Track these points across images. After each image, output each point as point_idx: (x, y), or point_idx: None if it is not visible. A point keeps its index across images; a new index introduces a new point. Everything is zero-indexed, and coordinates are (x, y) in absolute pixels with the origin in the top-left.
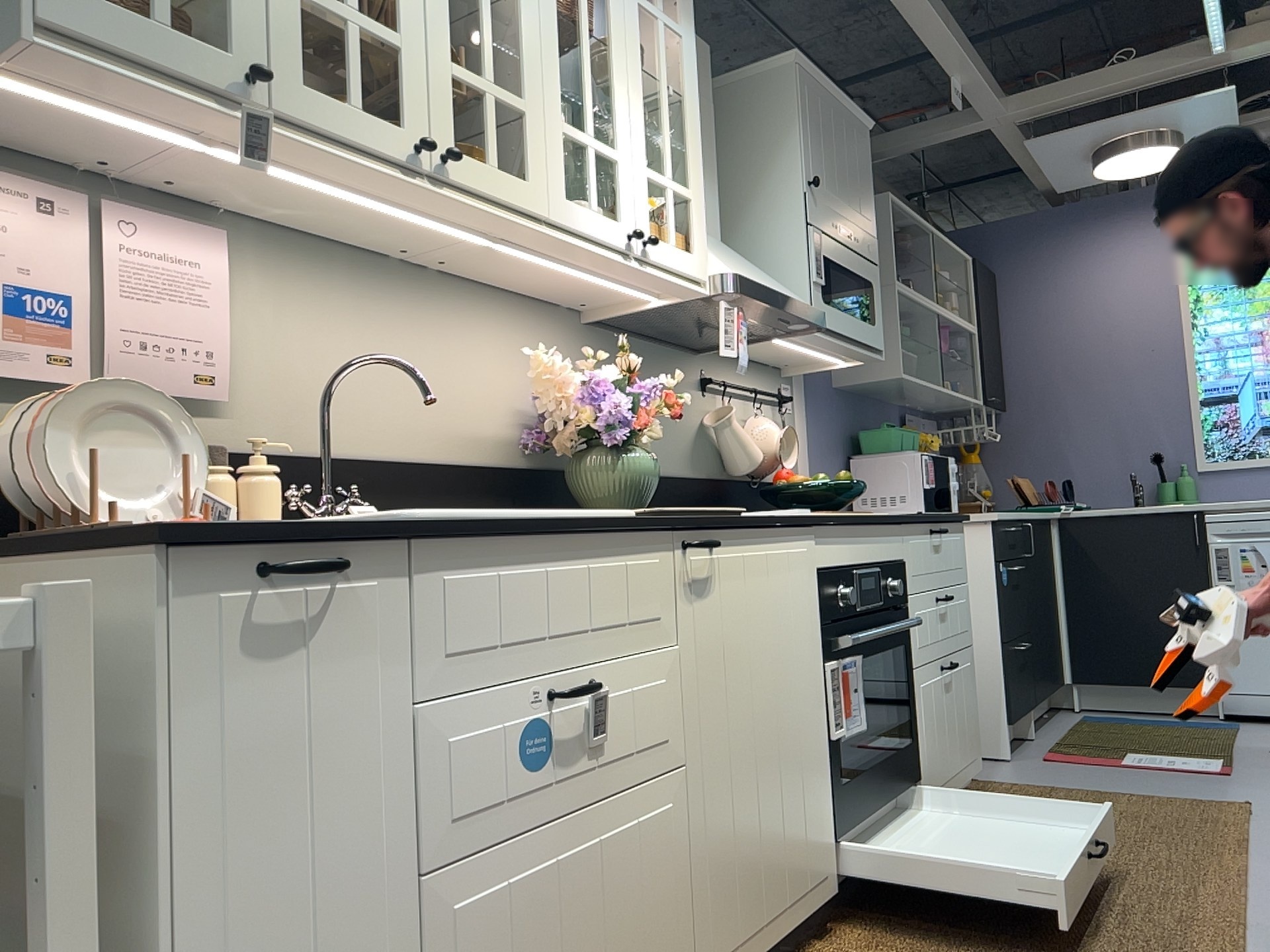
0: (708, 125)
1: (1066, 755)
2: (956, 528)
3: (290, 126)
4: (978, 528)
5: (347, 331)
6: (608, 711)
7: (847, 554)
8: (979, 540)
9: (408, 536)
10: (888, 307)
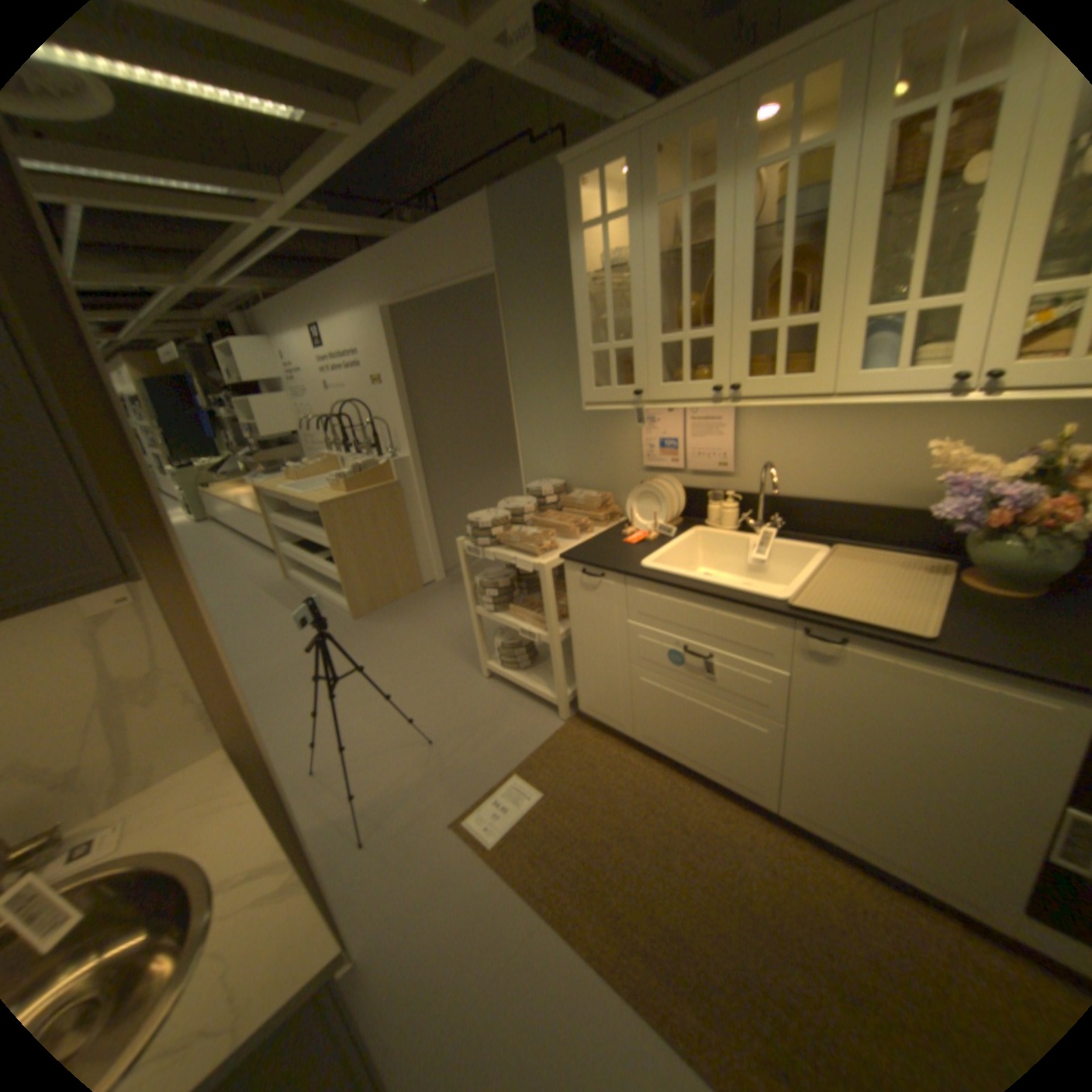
0: None
1: None
2: None
3: (661, 401)
4: None
5: (809, 432)
6: (721, 671)
7: None
8: None
9: (621, 575)
10: None
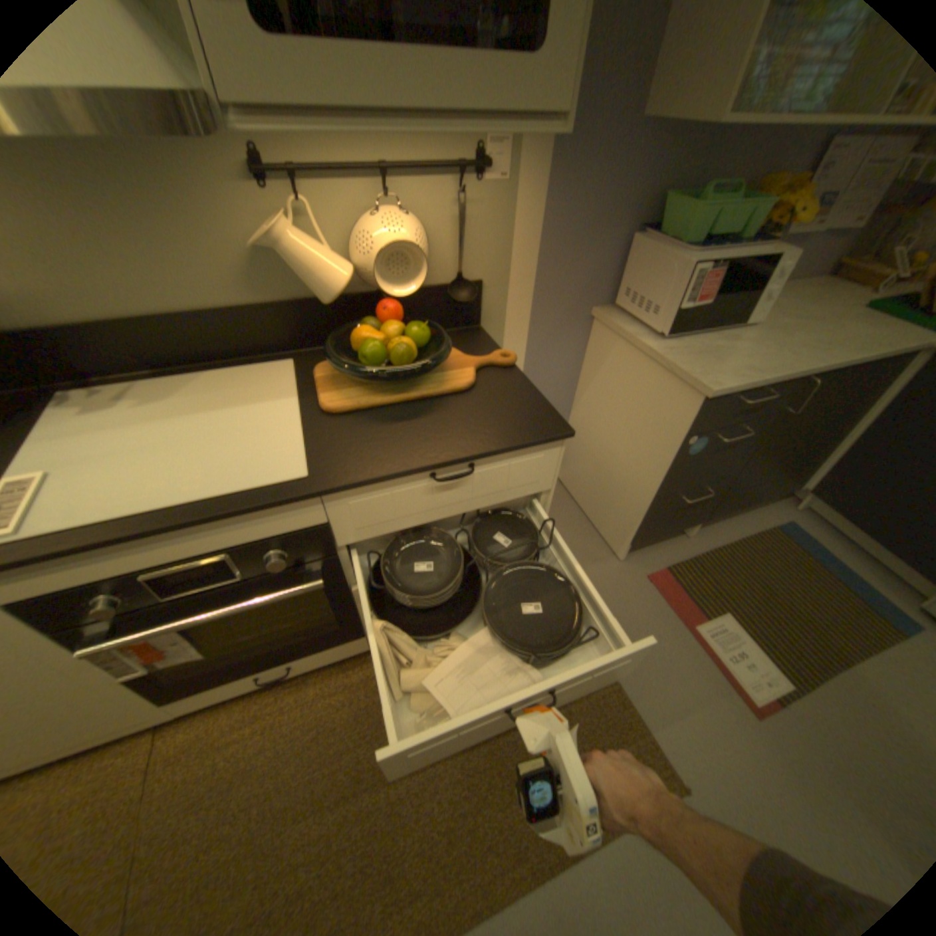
0: None
1: (670, 583)
2: (527, 450)
3: None
4: (691, 389)
5: None
6: None
7: (102, 569)
8: (685, 402)
9: None
10: None
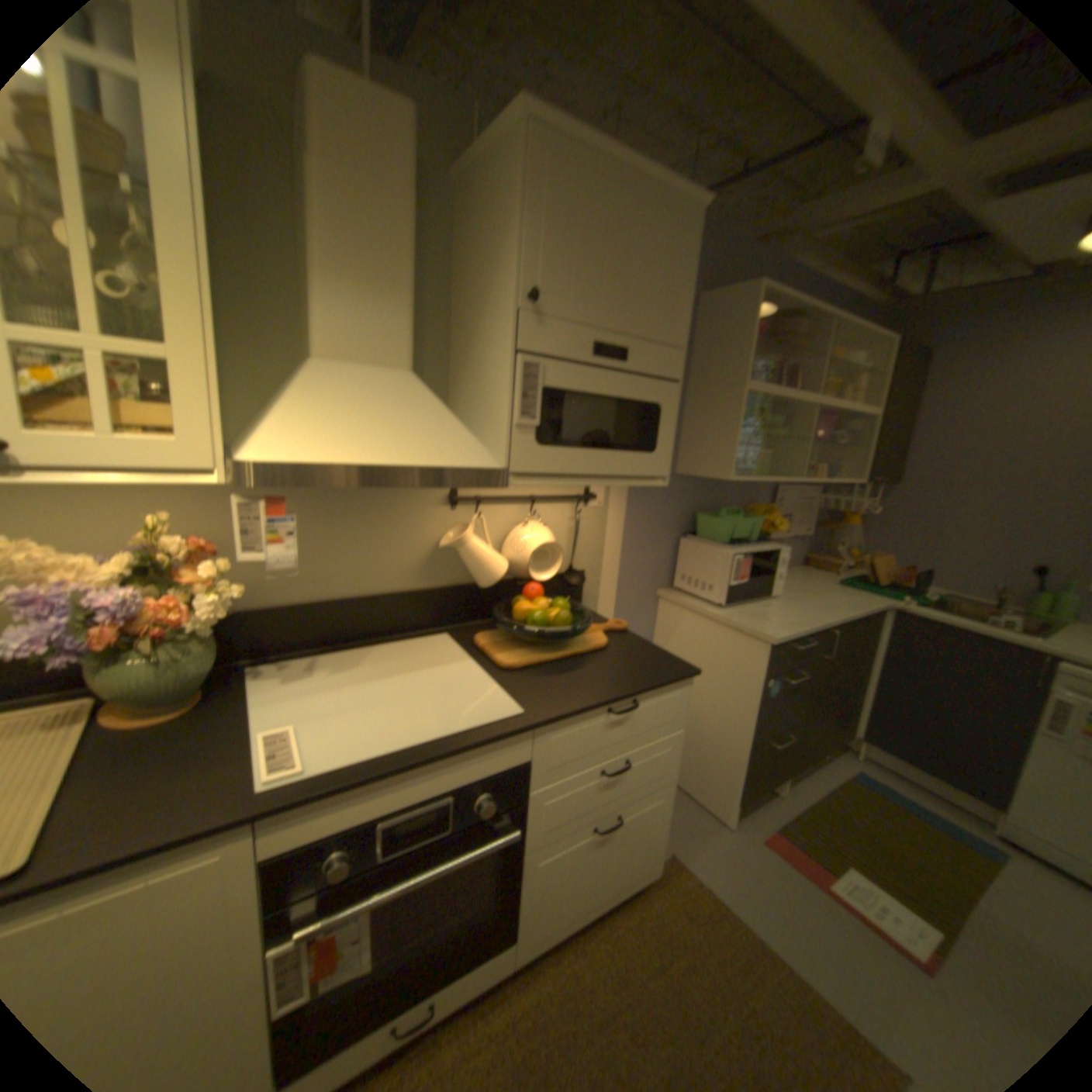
0: (390, 214)
1: (787, 847)
2: (671, 688)
3: None
4: (758, 642)
5: None
6: None
7: (357, 813)
8: (756, 653)
9: None
10: (734, 405)
